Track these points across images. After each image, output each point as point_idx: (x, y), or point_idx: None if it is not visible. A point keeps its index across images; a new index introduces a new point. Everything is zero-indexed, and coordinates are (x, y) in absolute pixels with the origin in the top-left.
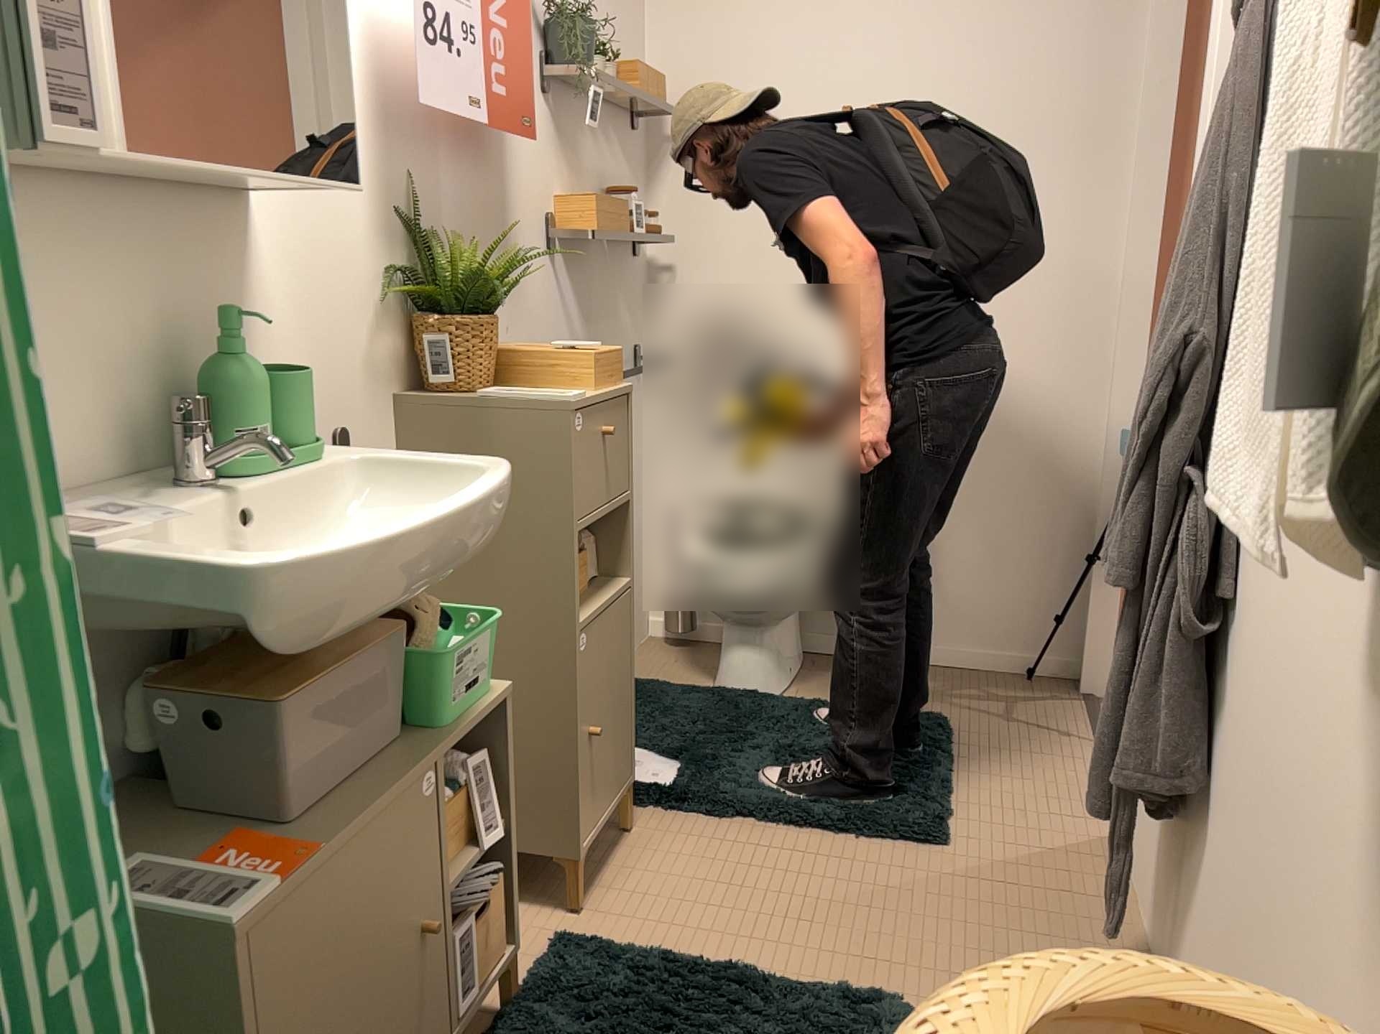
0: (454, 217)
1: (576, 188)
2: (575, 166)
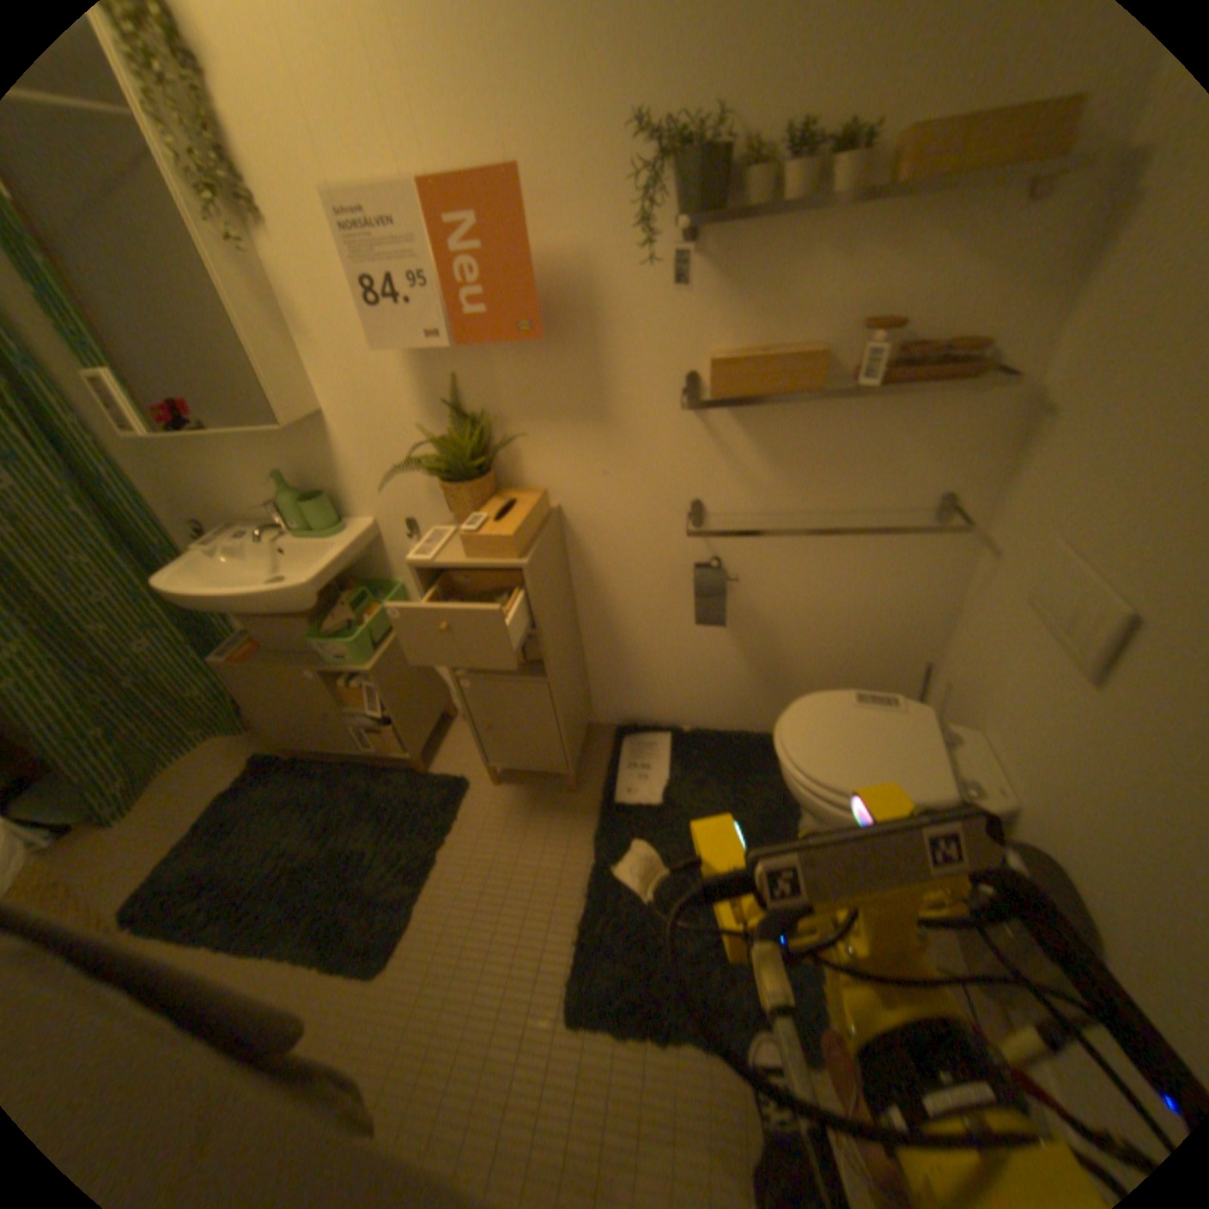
0: (511, 395)
1: (769, 329)
2: (771, 303)
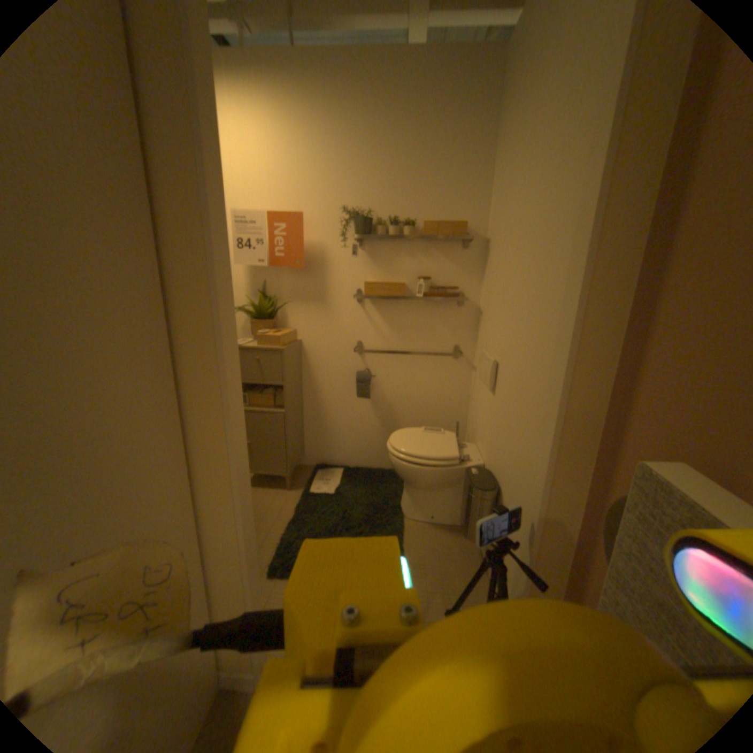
0: (289, 290)
1: (388, 275)
2: (388, 267)
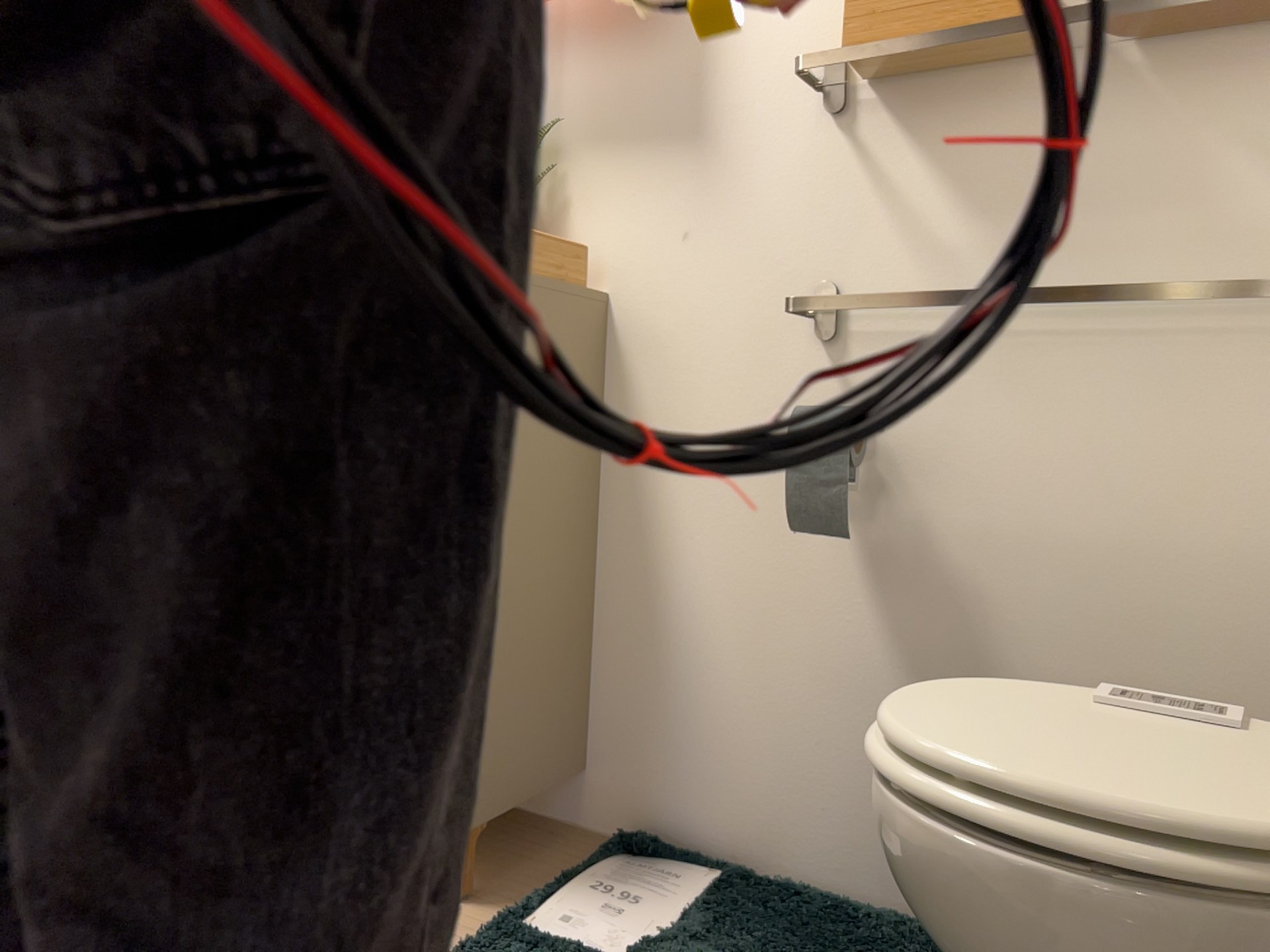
0: (579, 118)
1: None
2: None
